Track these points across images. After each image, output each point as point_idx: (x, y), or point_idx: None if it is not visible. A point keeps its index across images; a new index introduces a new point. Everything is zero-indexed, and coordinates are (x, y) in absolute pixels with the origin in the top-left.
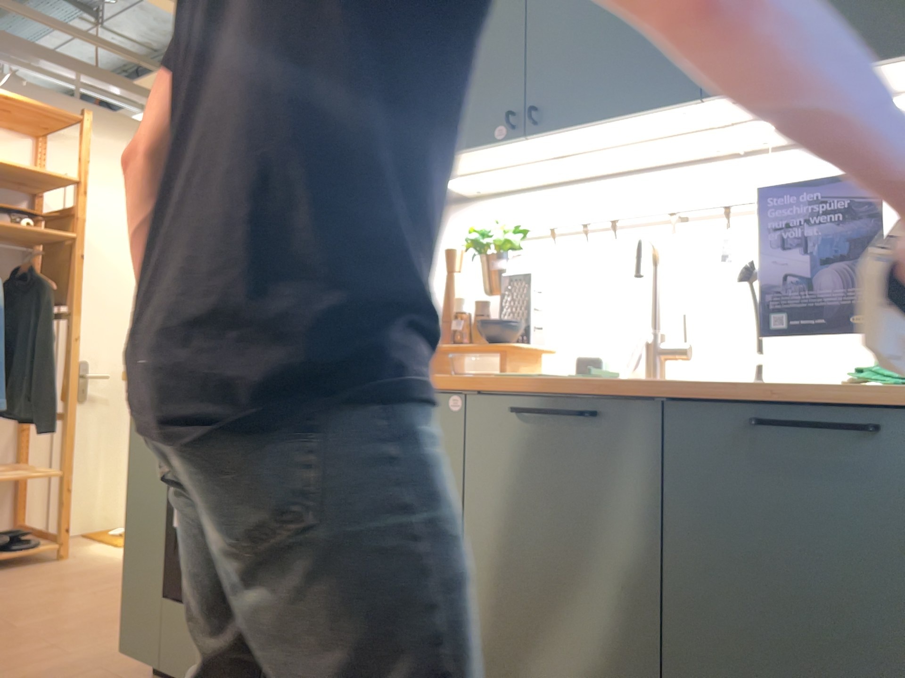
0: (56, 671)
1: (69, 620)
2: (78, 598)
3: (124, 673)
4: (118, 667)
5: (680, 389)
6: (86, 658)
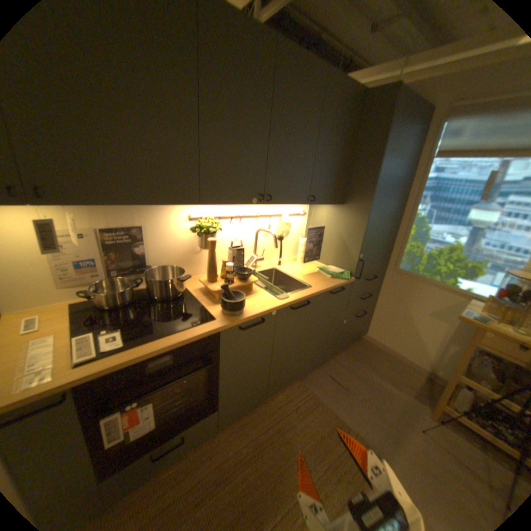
0: None
1: None
2: None
3: None
4: None
5: (323, 291)
6: None
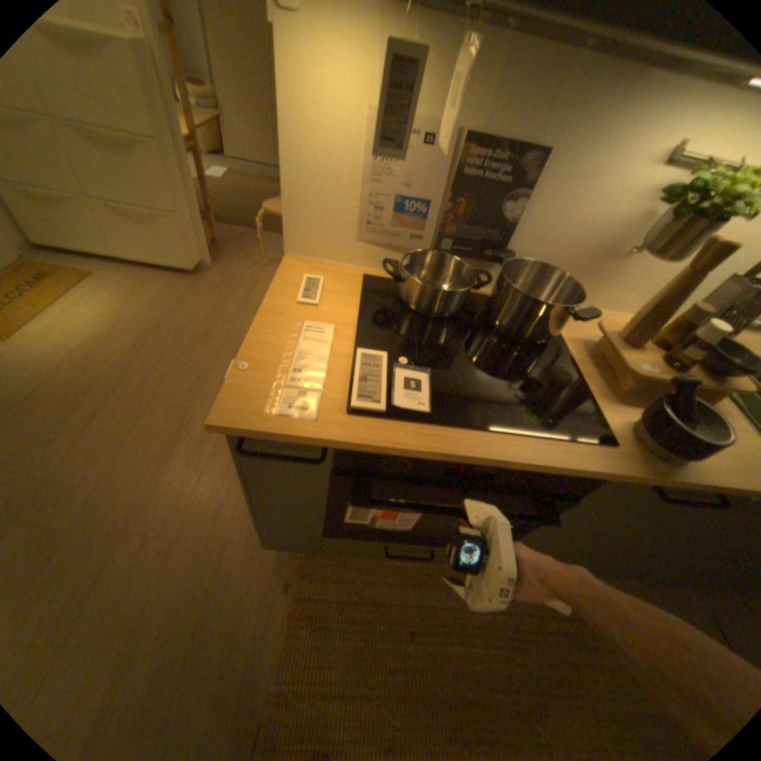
0: (190, 564)
1: (110, 490)
2: (74, 451)
3: (249, 535)
4: (237, 531)
5: None
6: (194, 533)
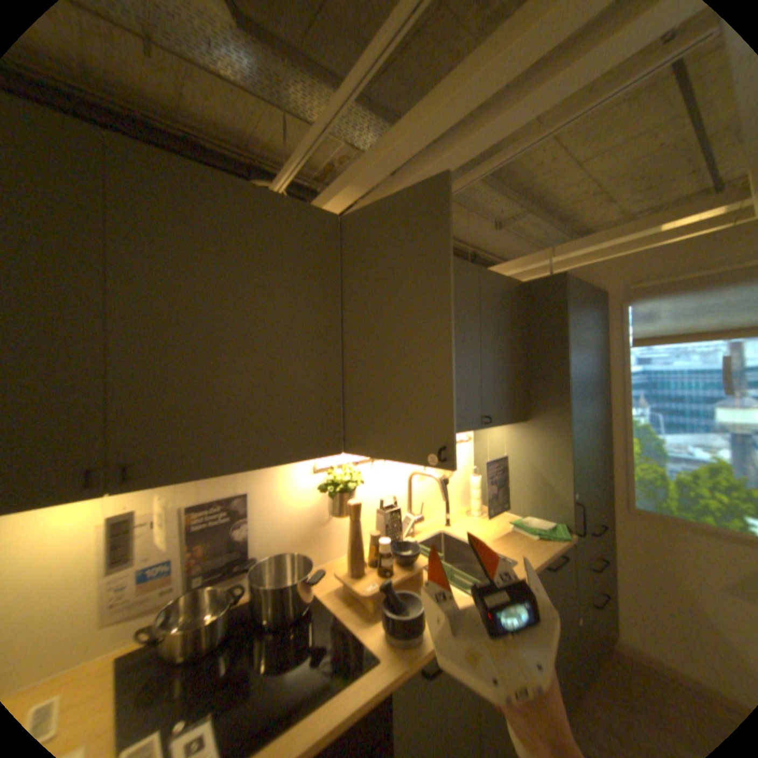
0: None
1: None
2: None
3: None
4: None
5: (540, 570)
6: None
